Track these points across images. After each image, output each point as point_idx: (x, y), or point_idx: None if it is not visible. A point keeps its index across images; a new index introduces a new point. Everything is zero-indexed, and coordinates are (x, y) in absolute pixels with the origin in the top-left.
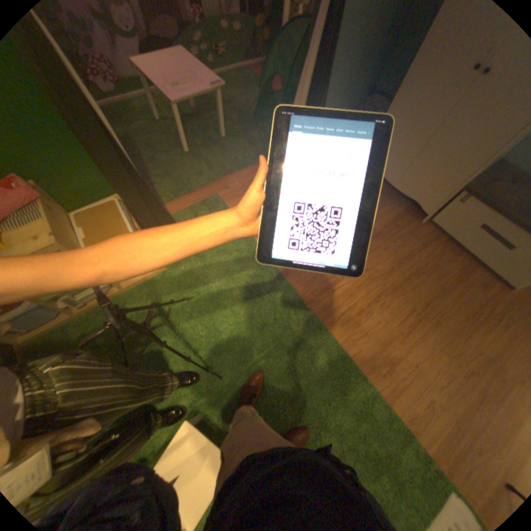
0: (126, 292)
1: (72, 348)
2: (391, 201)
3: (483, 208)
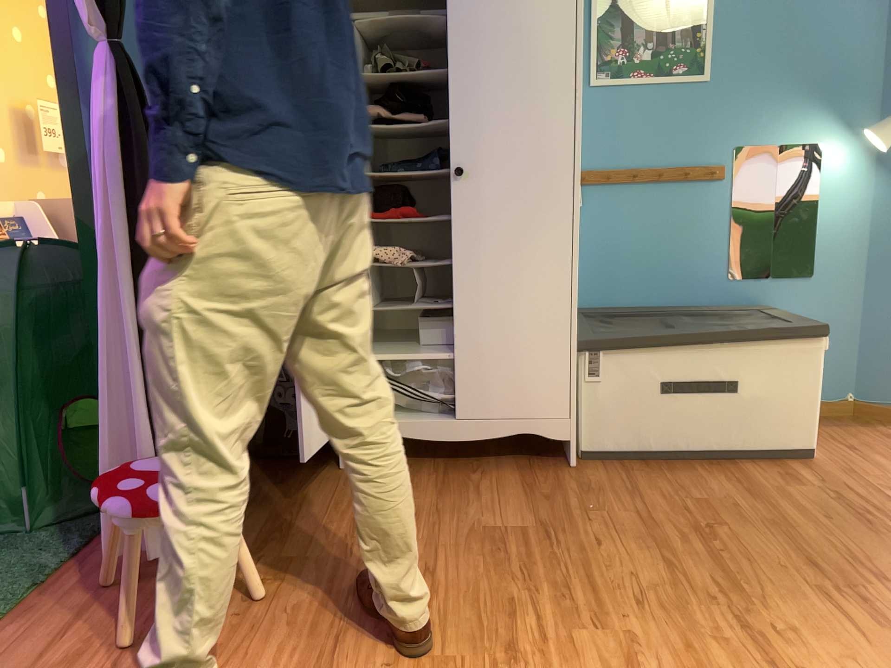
0: None
1: None
2: (477, 472)
3: (636, 357)
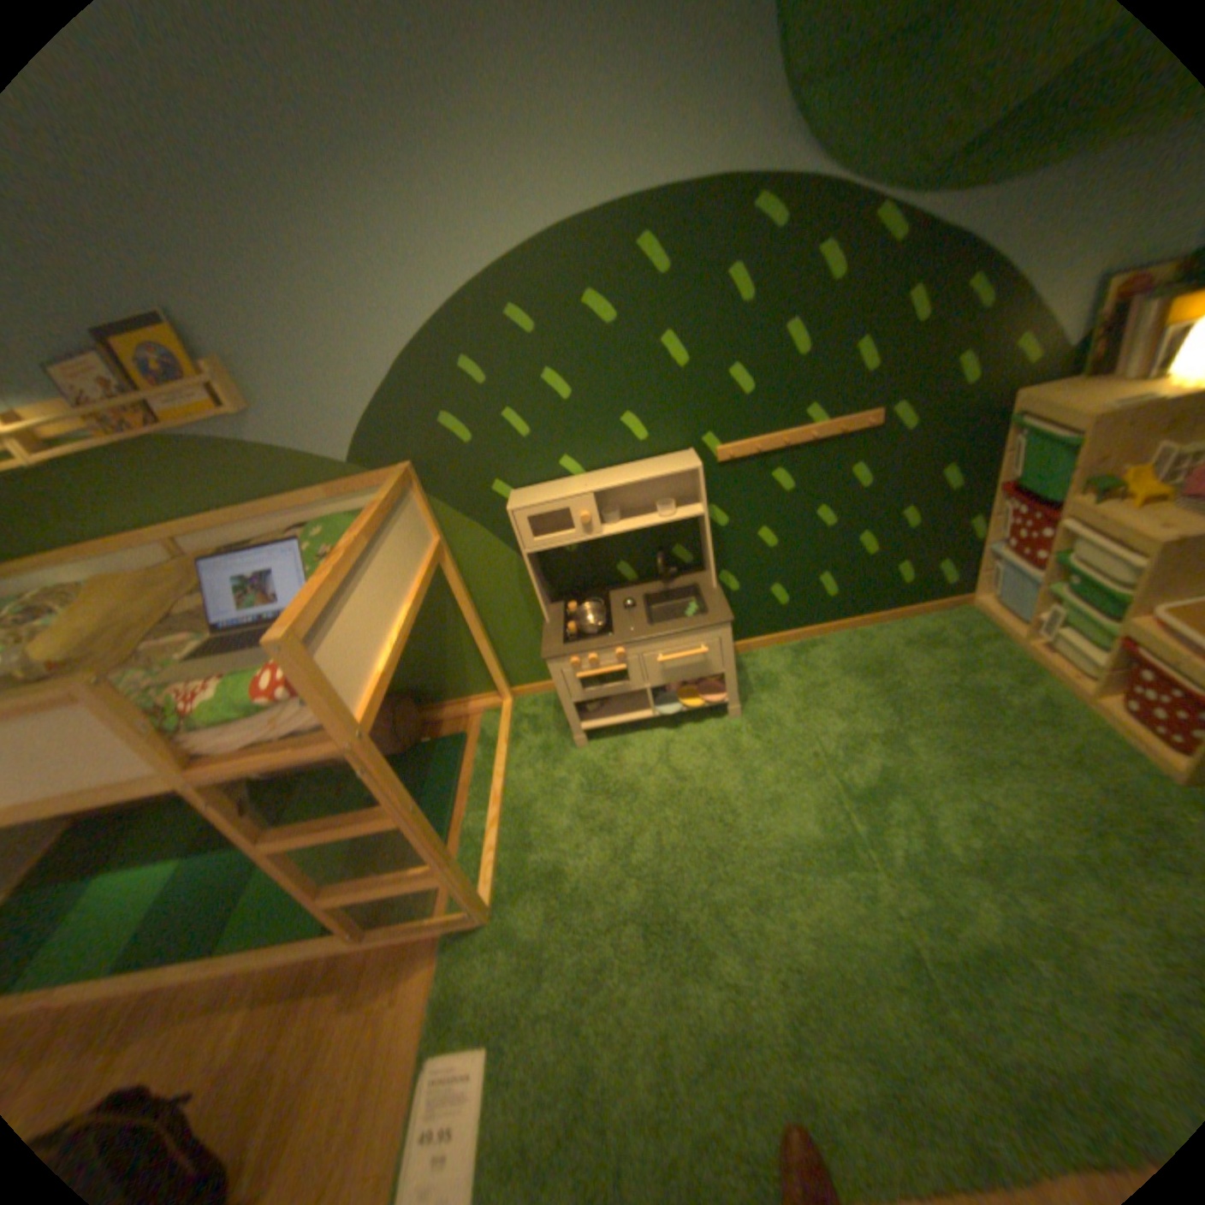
0: (1085, 710)
1: (960, 647)
2: None
3: None
